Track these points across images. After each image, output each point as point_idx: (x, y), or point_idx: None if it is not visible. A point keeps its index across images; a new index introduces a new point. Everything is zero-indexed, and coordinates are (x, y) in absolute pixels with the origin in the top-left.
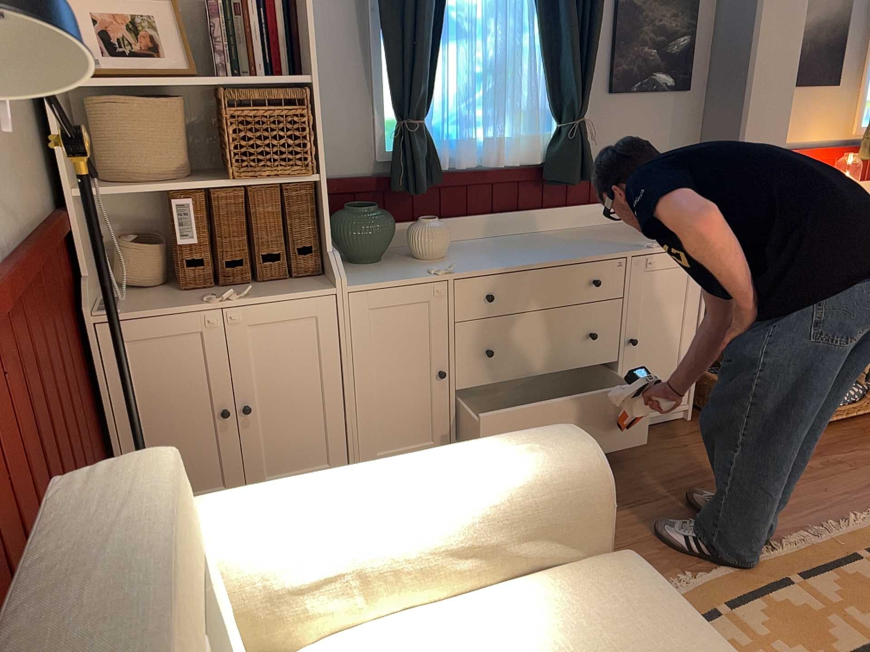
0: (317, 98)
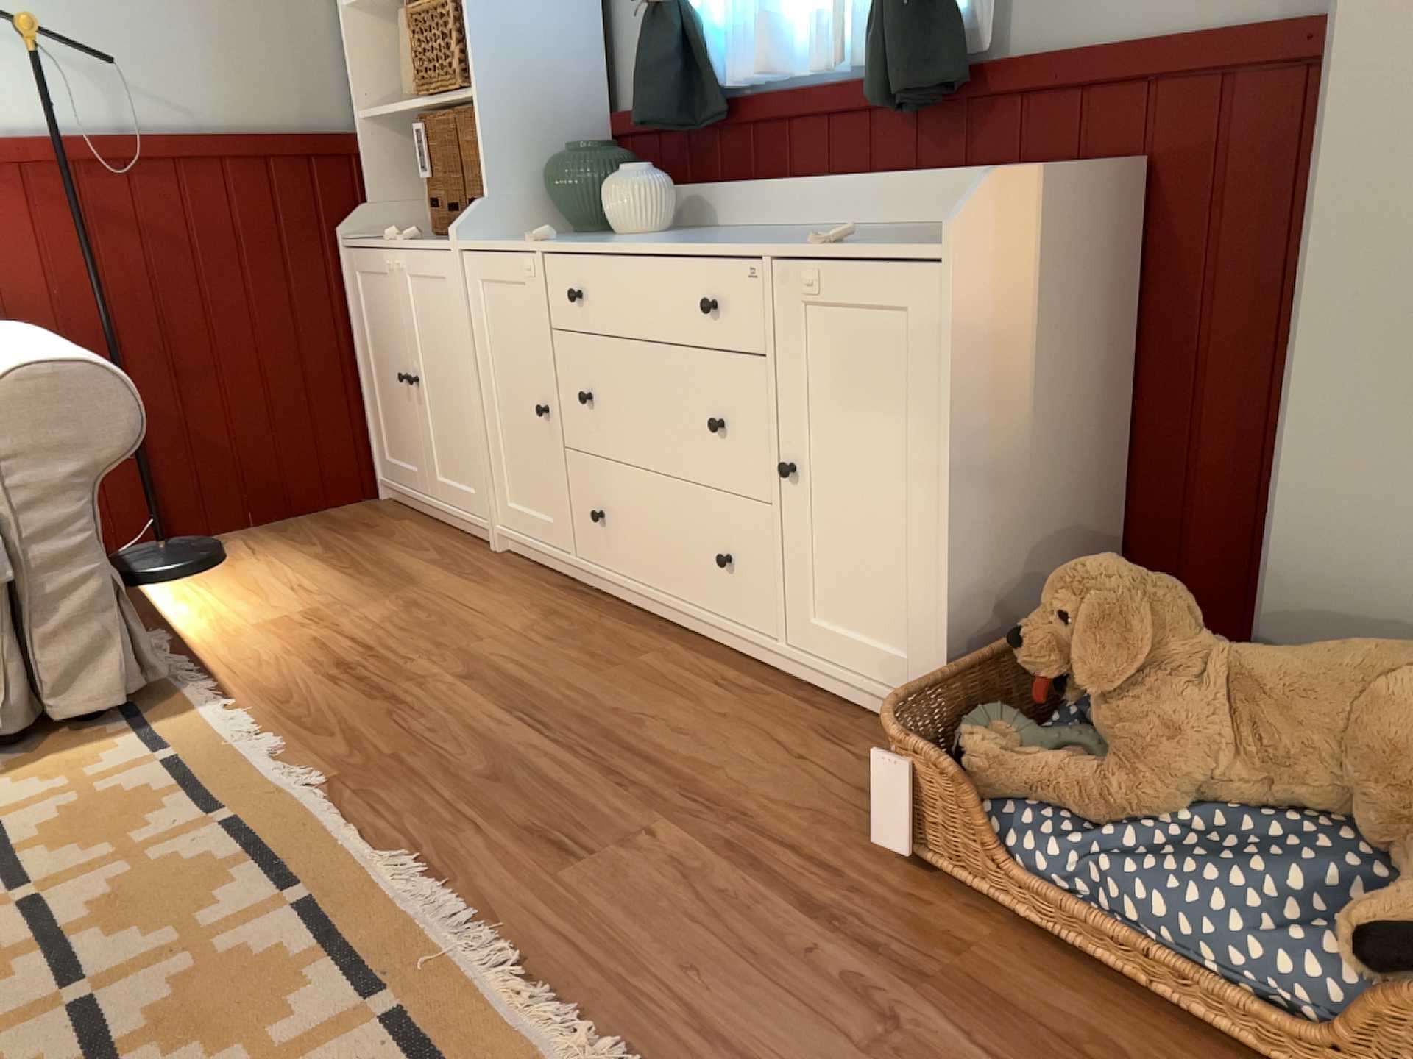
0: None
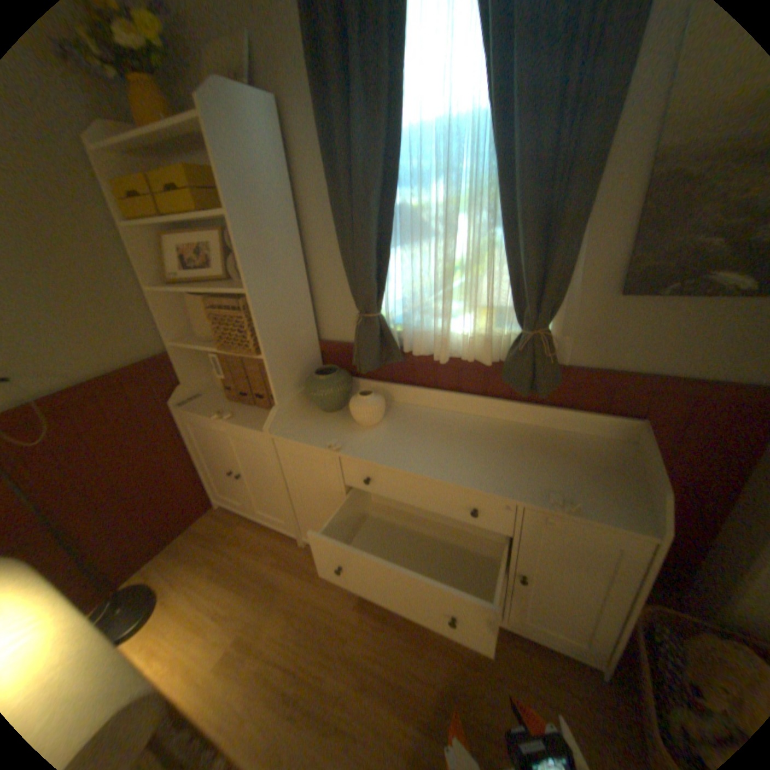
0: (253, 303)
